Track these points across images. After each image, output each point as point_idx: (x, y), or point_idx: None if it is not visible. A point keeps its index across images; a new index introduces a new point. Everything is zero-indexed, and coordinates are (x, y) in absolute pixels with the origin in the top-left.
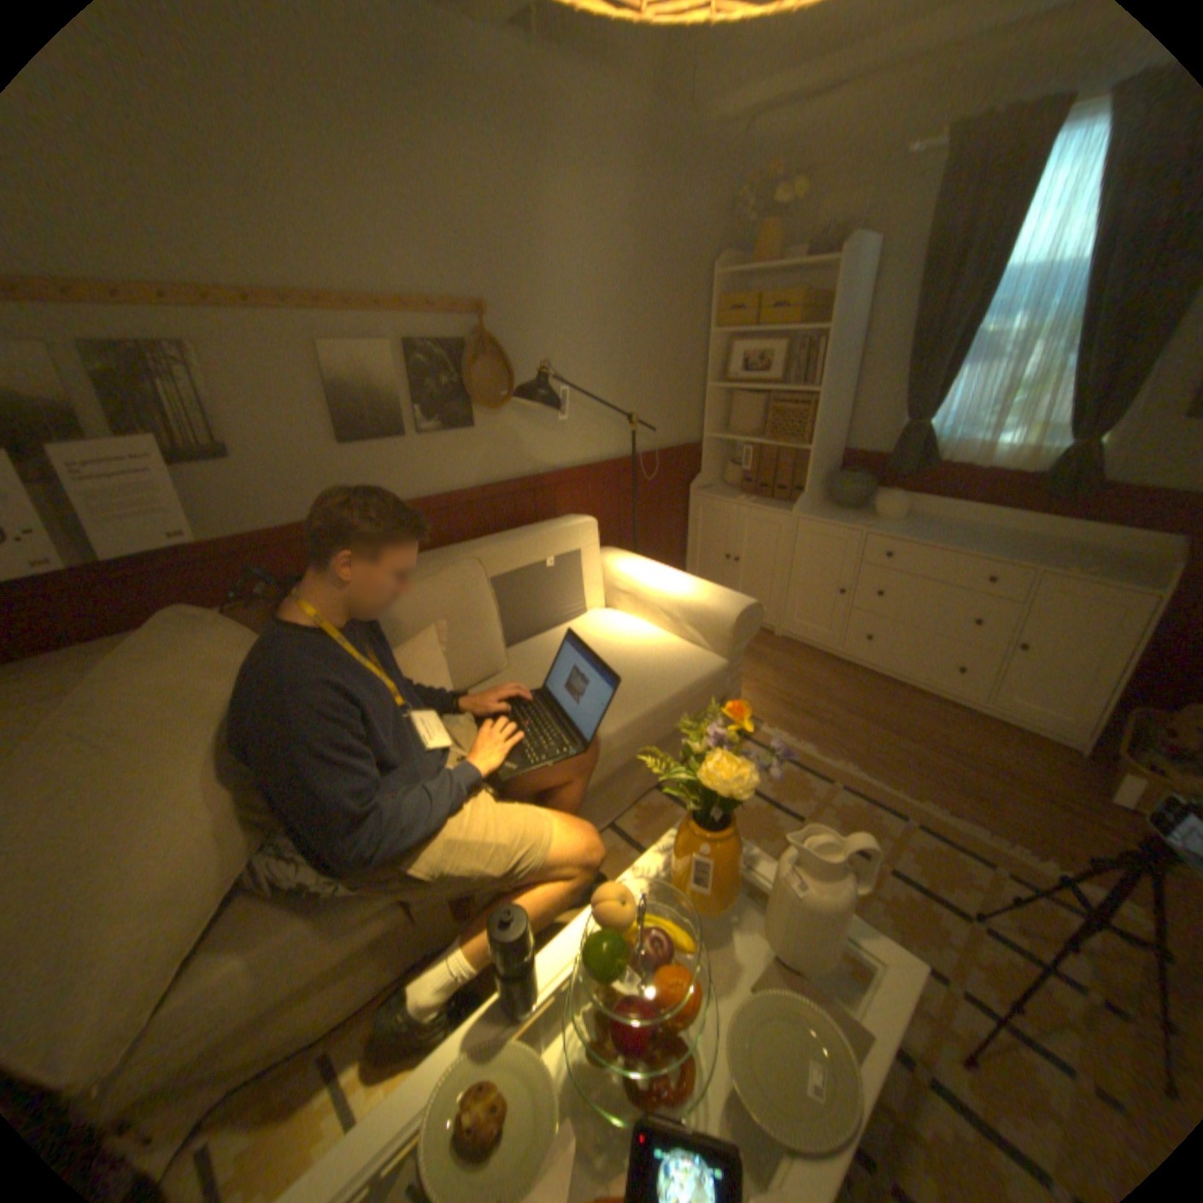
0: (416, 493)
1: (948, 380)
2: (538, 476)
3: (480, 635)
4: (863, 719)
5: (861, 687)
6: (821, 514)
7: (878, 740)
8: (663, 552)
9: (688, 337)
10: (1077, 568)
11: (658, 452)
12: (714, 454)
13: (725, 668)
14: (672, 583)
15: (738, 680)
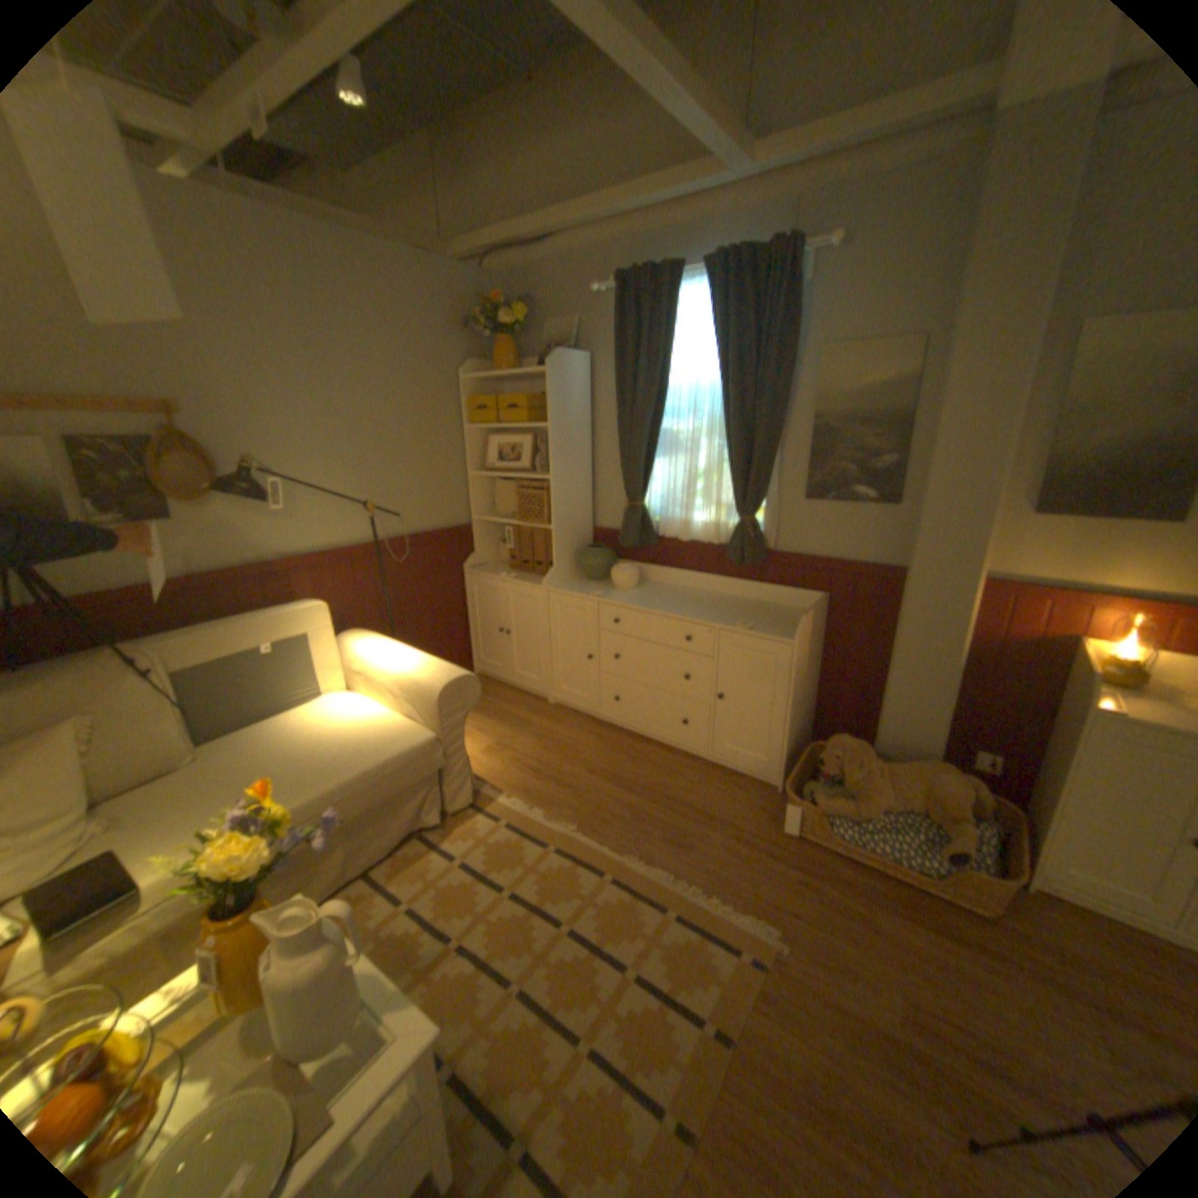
0: (95, 585)
1: (653, 469)
2: (266, 561)
3: (139, 730)
4: (601, 778)
5: (611, 746)
6: (569, 586)
7: (607, 797)
8: (442, 628)
9: (442, 430)
10: (742, 624)
11: (419, 534)
12: (488, 534)
13: (431, 741)
14: (398, 660)
15: (461, 752)
